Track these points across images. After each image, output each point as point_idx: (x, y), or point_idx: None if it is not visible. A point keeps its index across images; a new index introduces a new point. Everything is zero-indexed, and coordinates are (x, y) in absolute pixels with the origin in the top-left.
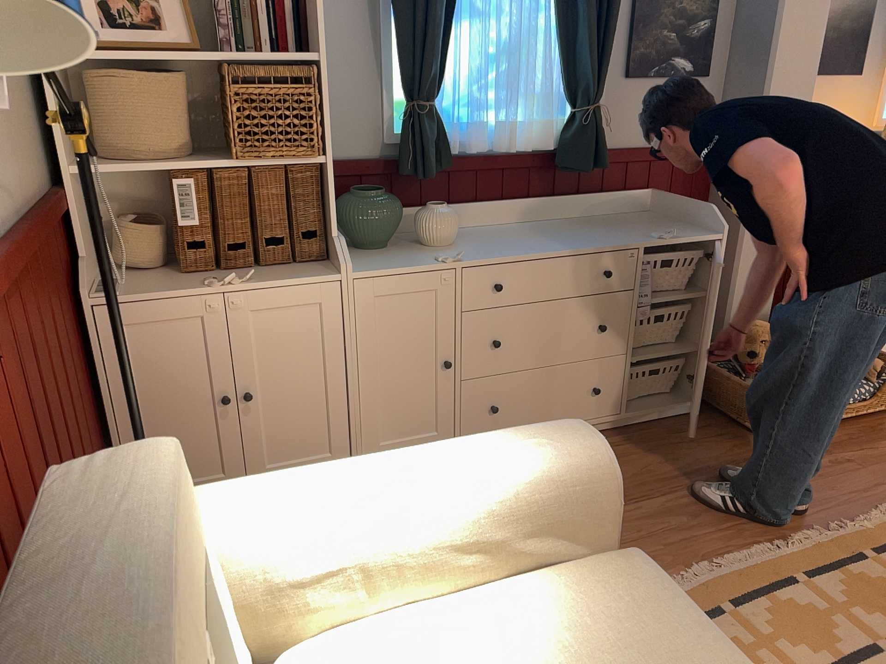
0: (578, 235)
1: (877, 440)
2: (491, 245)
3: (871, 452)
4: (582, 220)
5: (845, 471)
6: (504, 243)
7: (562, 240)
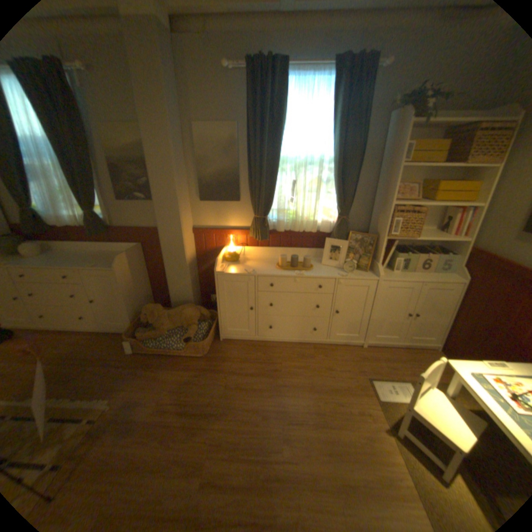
0: (75, 260)
1: (166, 370)
2: (39, 260)
3: (151, 375)
4: (104, 253)
5: (123, 380)
6: (44, 260)
7: (60, 262)
